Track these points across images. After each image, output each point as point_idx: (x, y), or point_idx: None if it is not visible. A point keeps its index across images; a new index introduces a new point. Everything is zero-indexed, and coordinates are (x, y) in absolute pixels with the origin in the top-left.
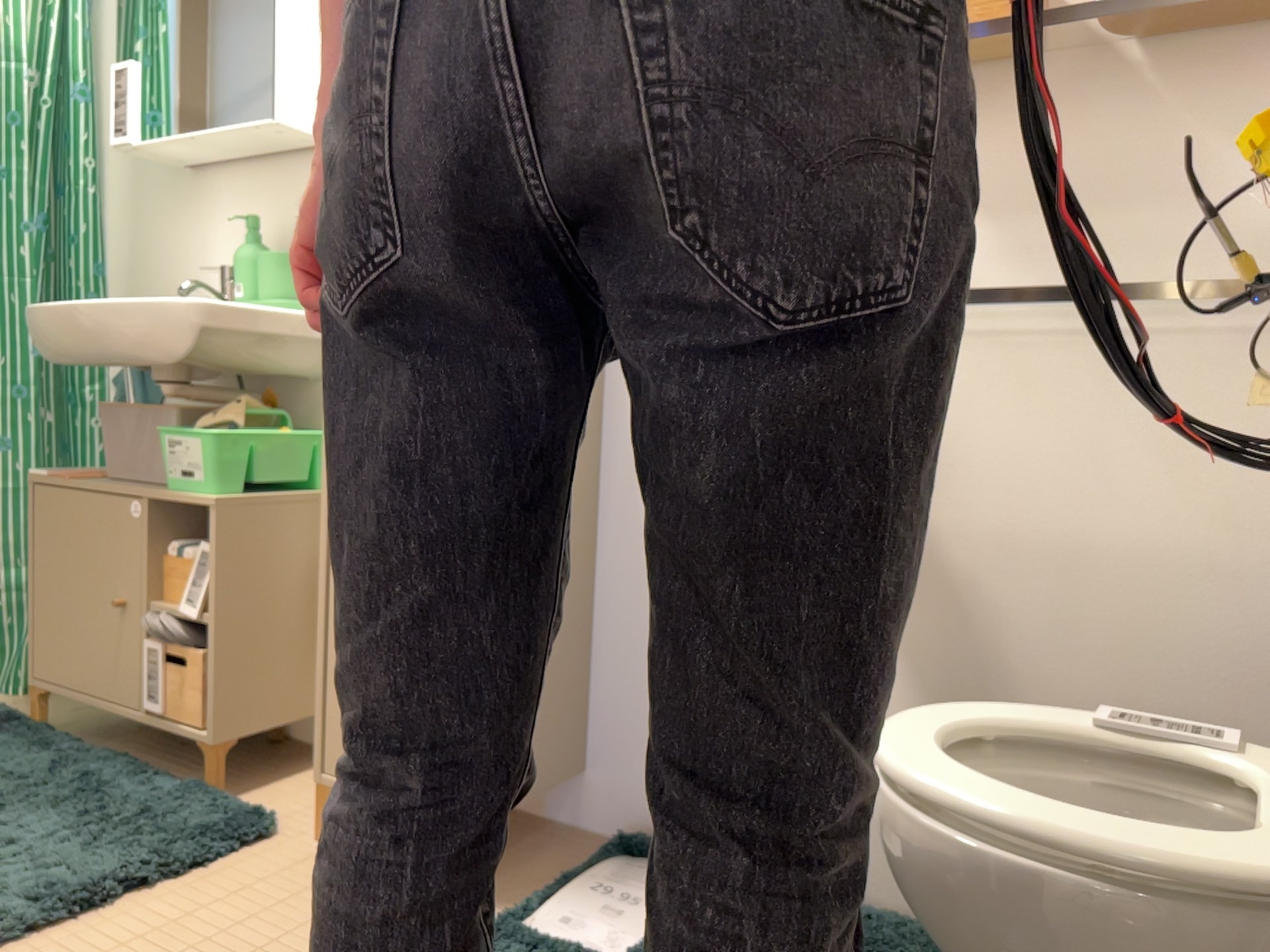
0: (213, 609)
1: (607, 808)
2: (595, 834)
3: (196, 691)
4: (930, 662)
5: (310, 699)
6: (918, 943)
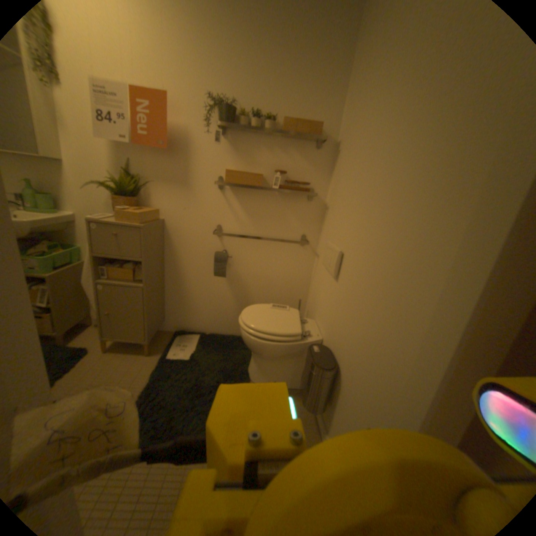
0: (50, 304)
1: (172, 327)
2: (170, 332)
3: (48, 325)
4: (240, 295)
5: (82, 317)
6: (239, 341)
